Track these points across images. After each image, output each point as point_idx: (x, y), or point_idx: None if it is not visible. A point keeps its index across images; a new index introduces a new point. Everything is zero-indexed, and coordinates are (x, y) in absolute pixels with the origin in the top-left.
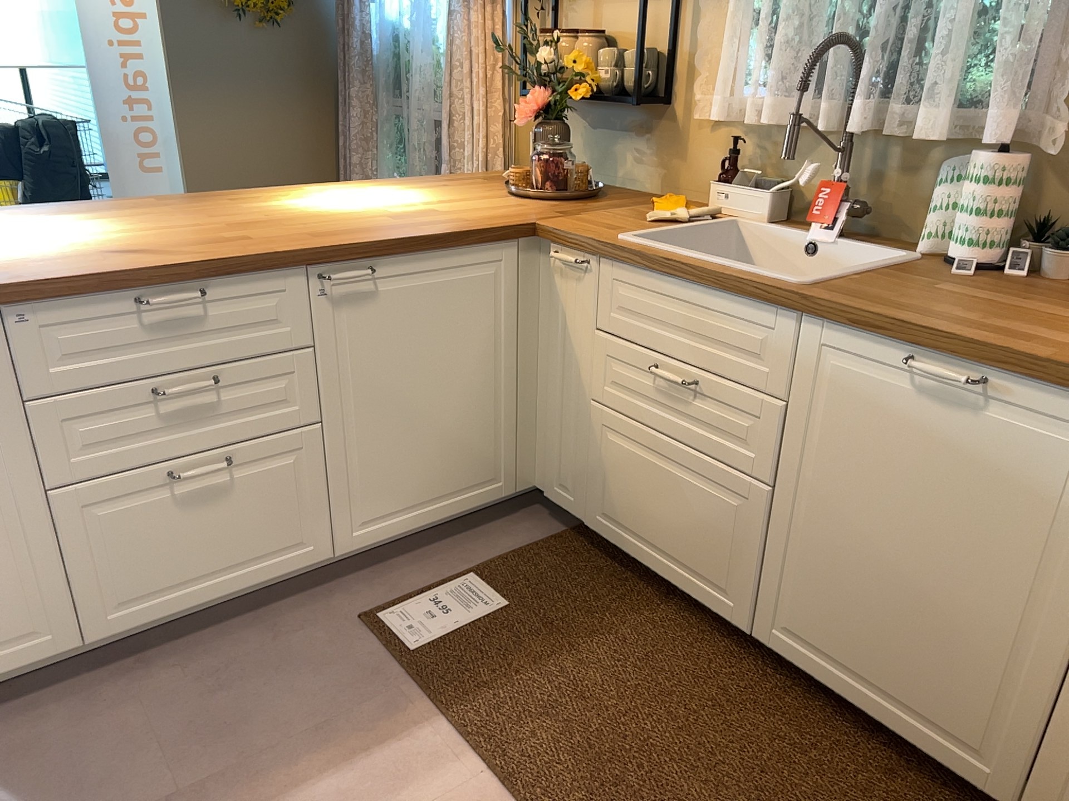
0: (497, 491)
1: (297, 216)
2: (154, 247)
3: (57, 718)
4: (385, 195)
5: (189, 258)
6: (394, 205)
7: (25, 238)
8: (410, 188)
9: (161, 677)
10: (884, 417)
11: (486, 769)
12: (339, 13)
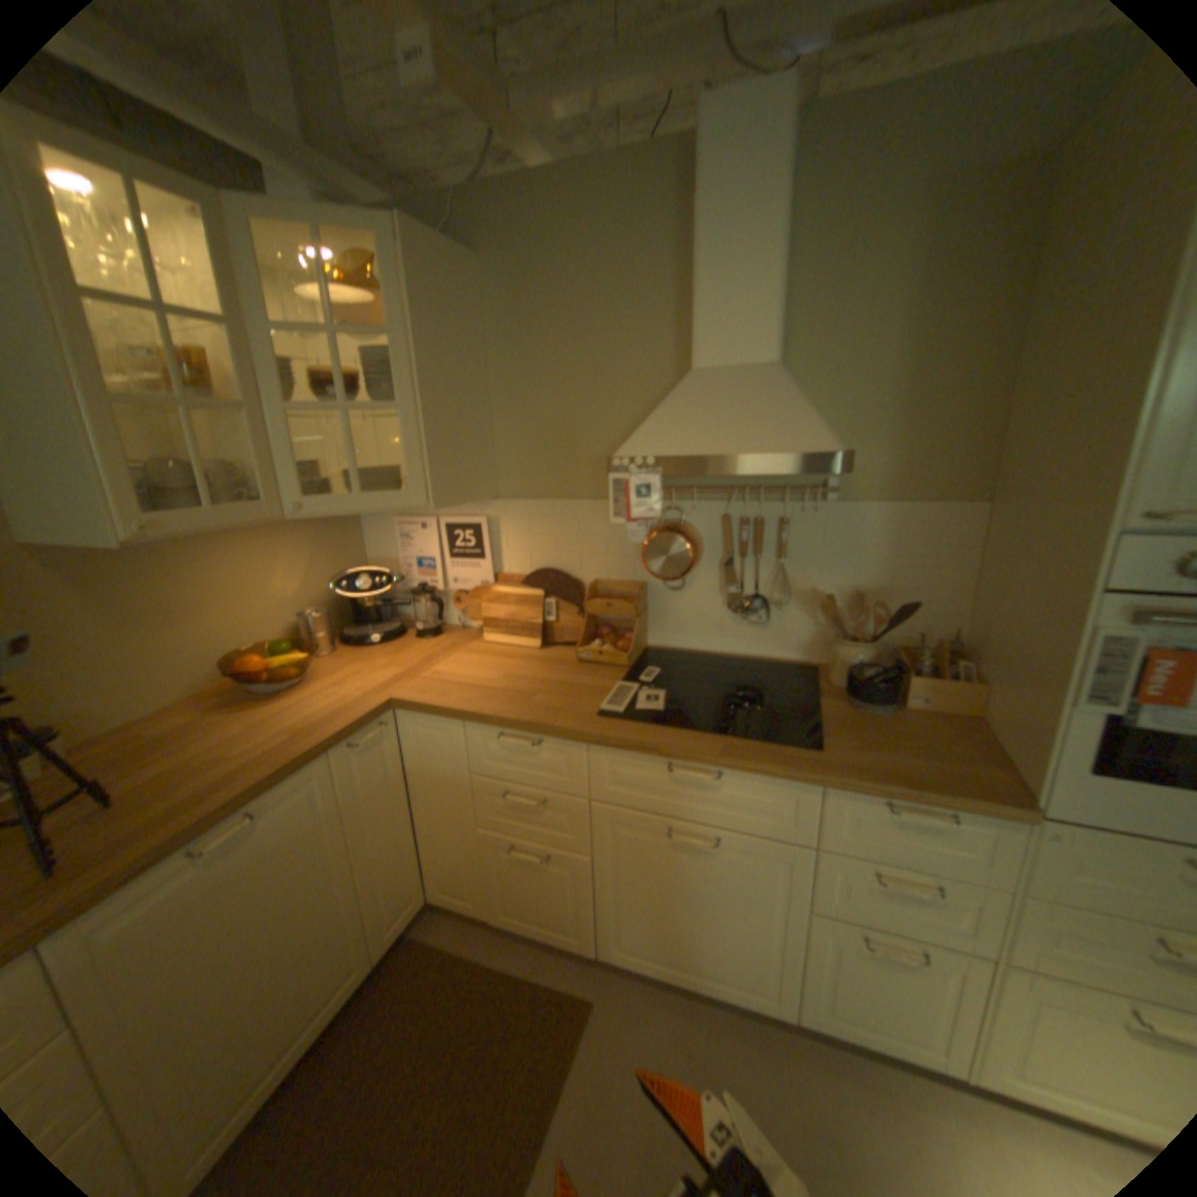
0: None
1: None
2: None
3: None
4: None
5: None
6: None
7: None
8: None
9: None
10: (191, 911)
11: None
12: None
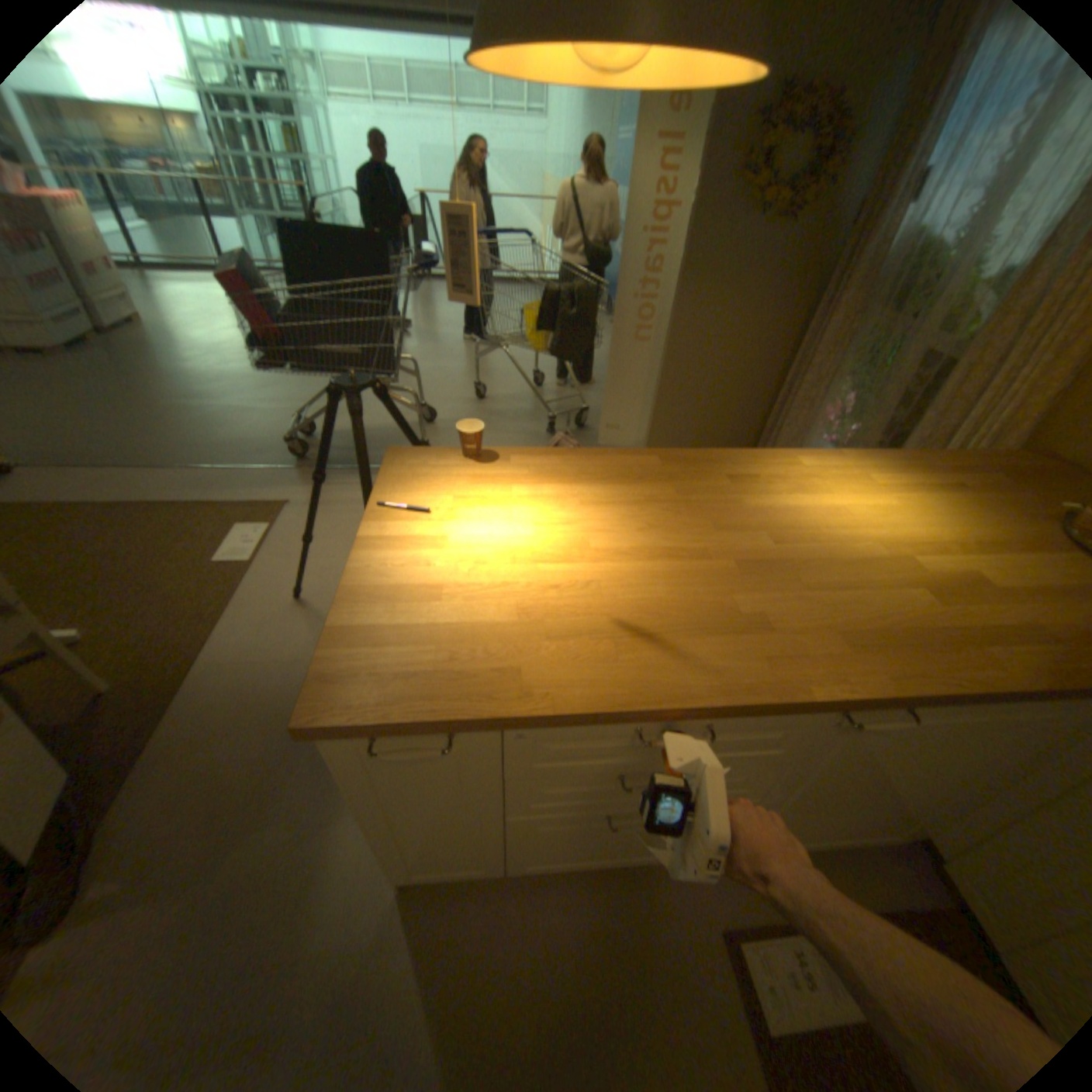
0: (894, 844)
1: (811, 552)
2: (664, 623)
3: (474, 929)
4: (901, 504)
5: (708, 687)
6: (923, 544)
7: (543, 542)
8: (924, 487)
9: (552, 921)
10: None
11: None
12: (862, 205)
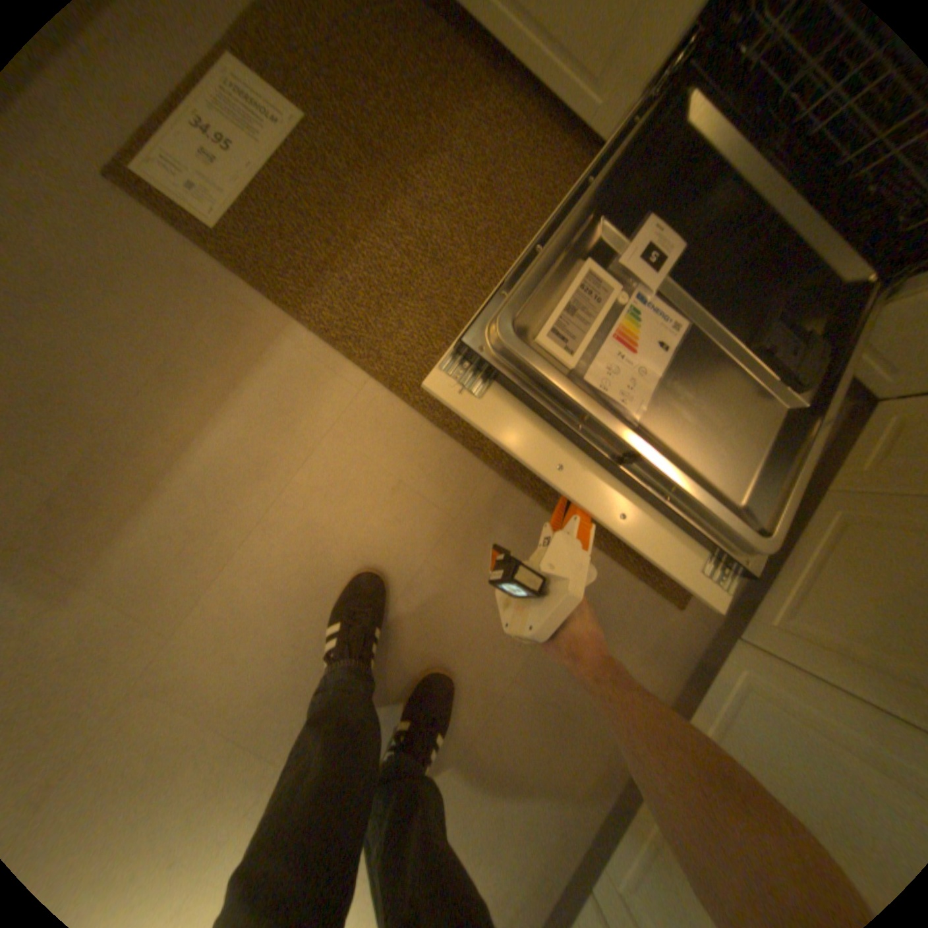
0: None
1: None
2: None
3: None
4: None
5: None
6: None
7: None
8: None
9: None
10: None
11: (367, 376)
12: None
